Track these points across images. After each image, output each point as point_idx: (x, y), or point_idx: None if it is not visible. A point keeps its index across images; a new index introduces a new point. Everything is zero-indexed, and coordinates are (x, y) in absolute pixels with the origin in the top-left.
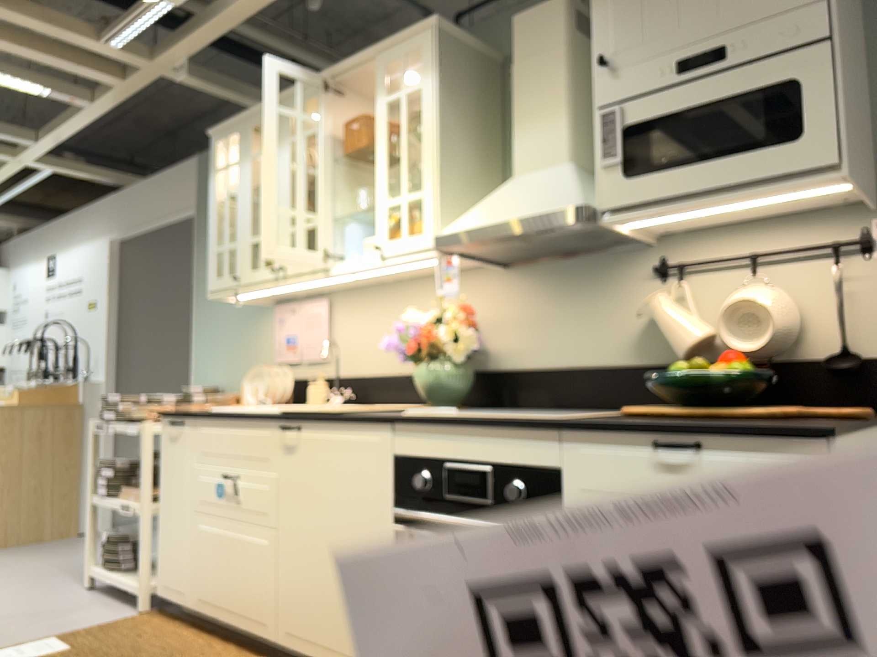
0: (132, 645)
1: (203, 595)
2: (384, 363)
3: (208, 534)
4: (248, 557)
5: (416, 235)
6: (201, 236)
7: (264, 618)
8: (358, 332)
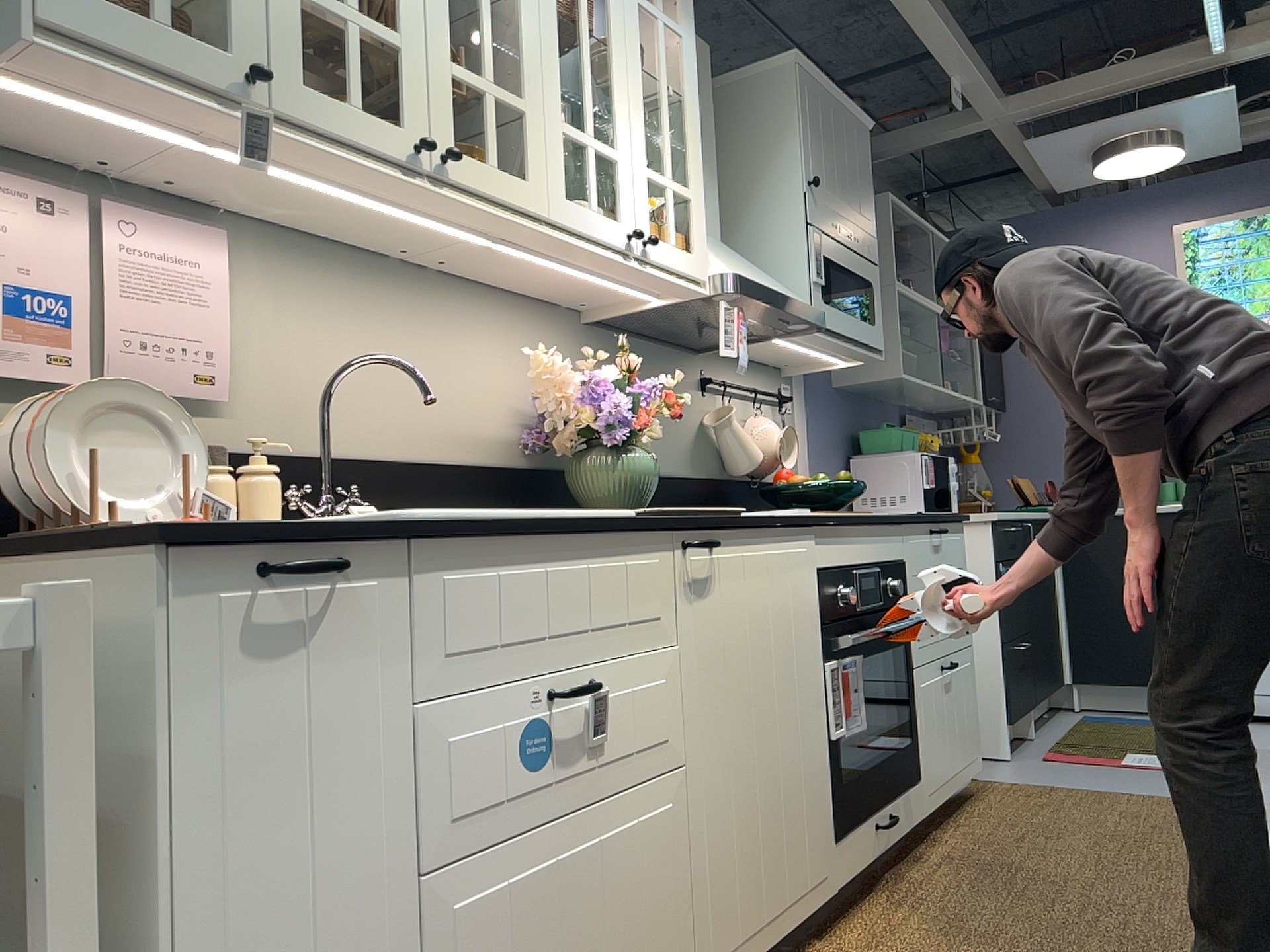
0: None
1: None
2: (393, 435)
3: (501, 901)
4: (629, 873)
5: (687, 252)
6: None
7: None
8: (317, 351)
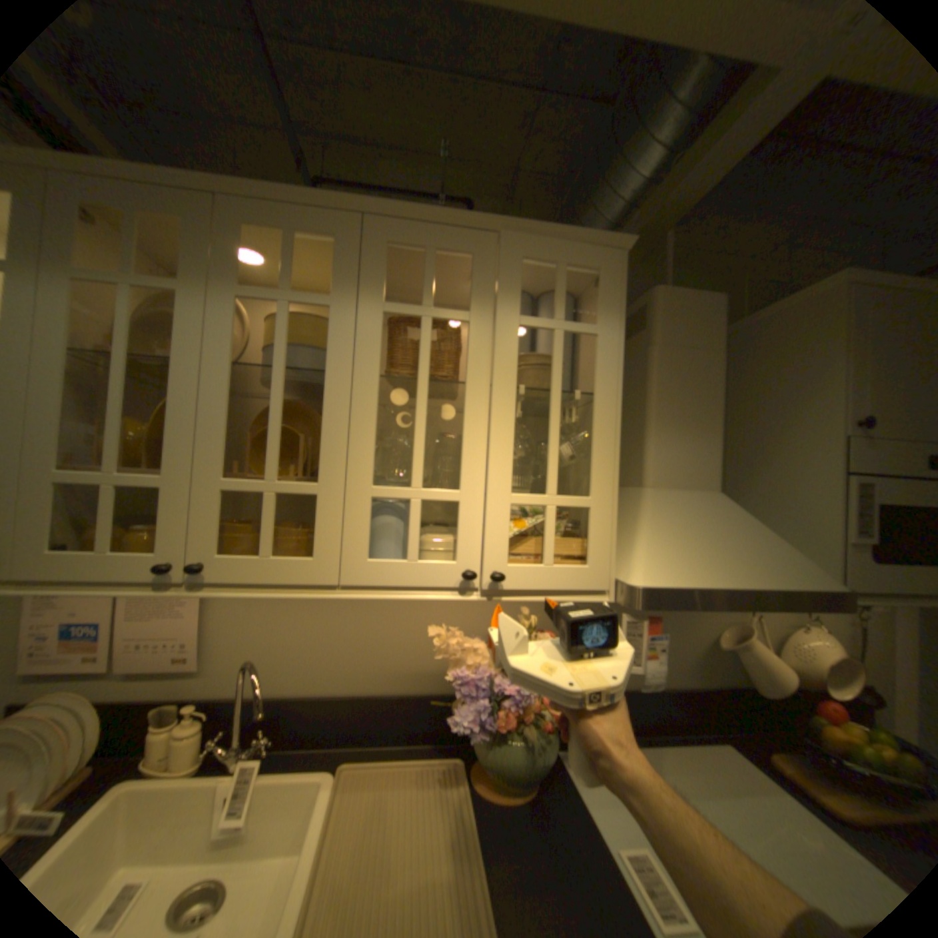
0: None
1: None
2: (335, 677)
3: None
4: None
5: (573, 566)
6: None
7: None
8: (276, 626)
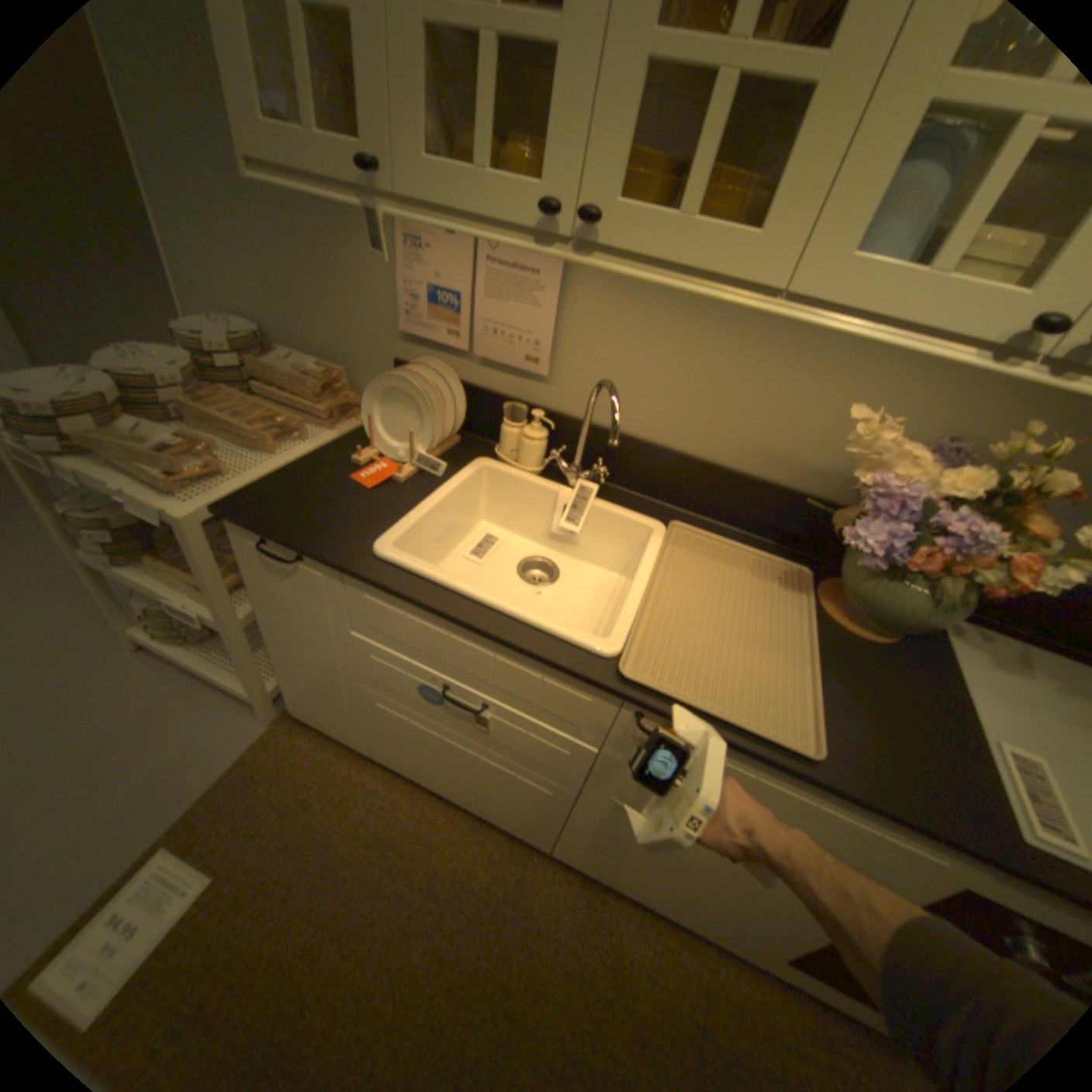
0: (310, 836)
1: (398, 763)
2: (688, 432)
3: (406, 723)
4: (503, 784)
5: None
6: None
7: (531, 834)
8: (636, 348)
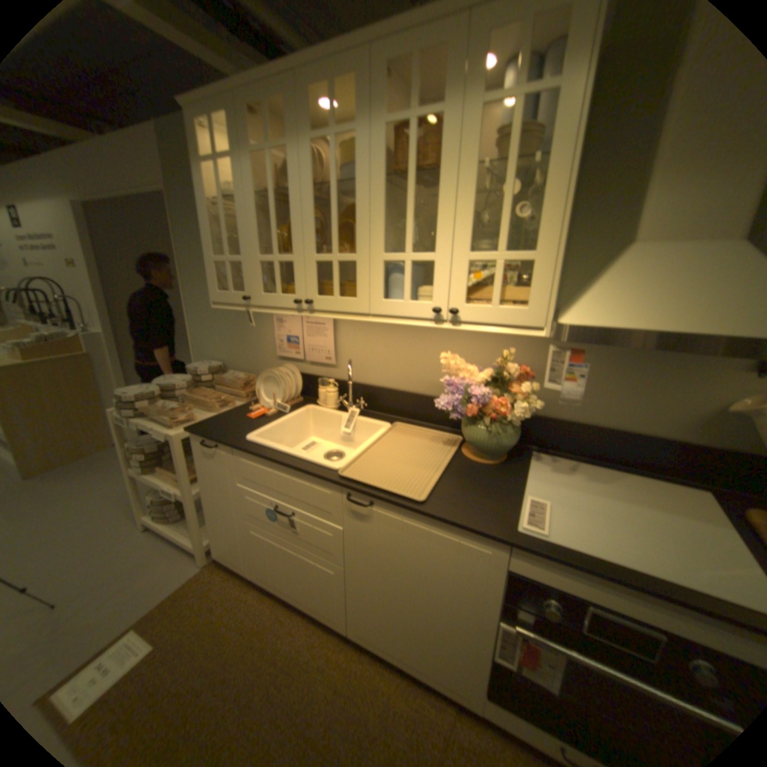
0: (211, 626)
1: (263, 578)
2: (397, 379)
3: (263, 541)
4: (311, 573)
5: (514, 306)
6: (174, 216)
7: (332, 617)
8: (368, 346)
